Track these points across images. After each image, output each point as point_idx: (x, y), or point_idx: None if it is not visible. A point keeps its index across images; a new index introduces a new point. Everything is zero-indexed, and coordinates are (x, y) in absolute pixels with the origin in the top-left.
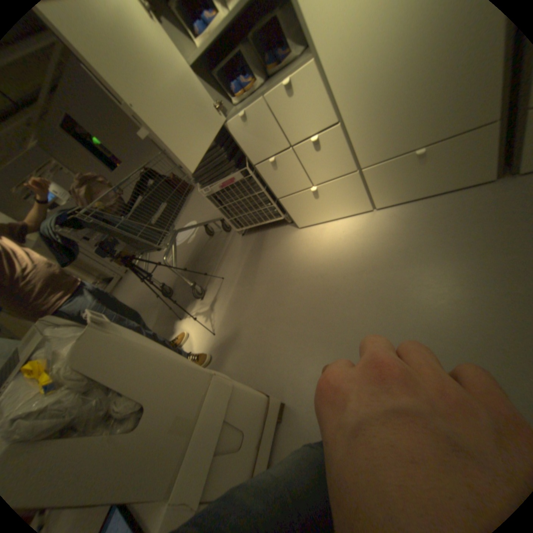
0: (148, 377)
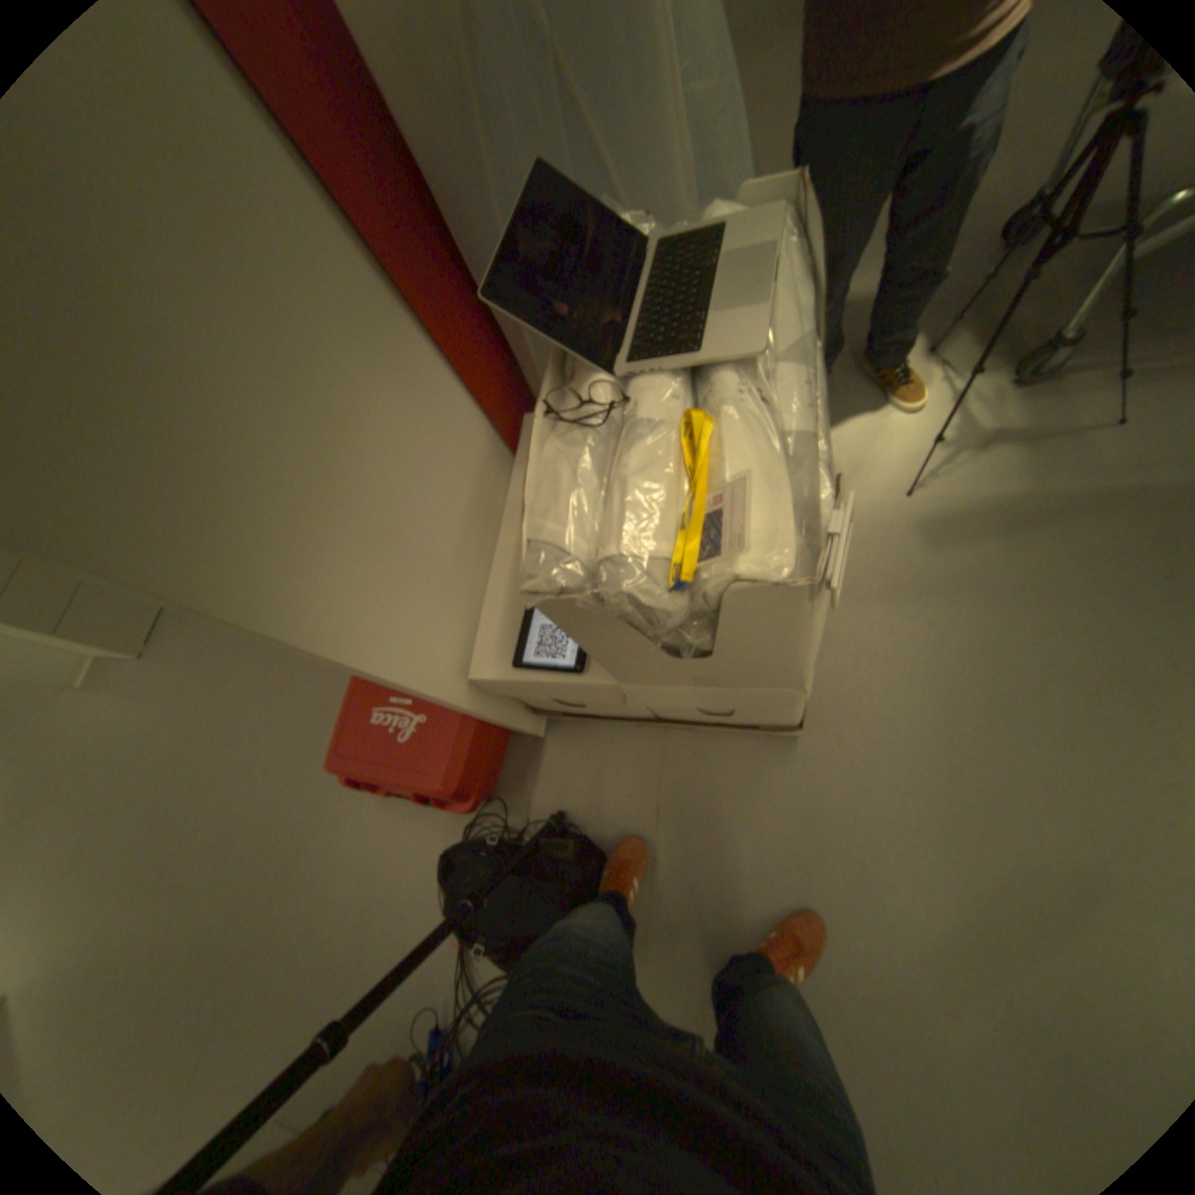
0: (762, 655)
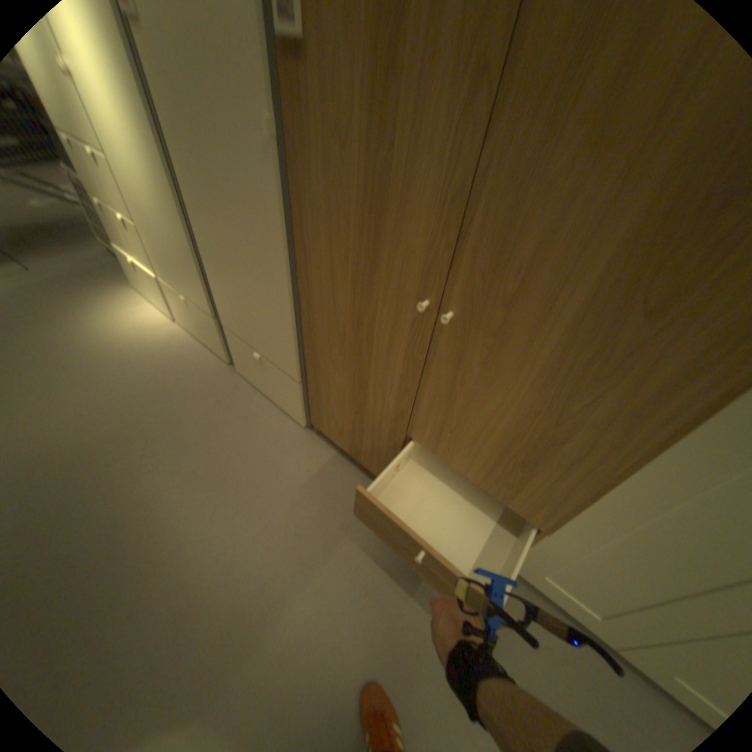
0: None
